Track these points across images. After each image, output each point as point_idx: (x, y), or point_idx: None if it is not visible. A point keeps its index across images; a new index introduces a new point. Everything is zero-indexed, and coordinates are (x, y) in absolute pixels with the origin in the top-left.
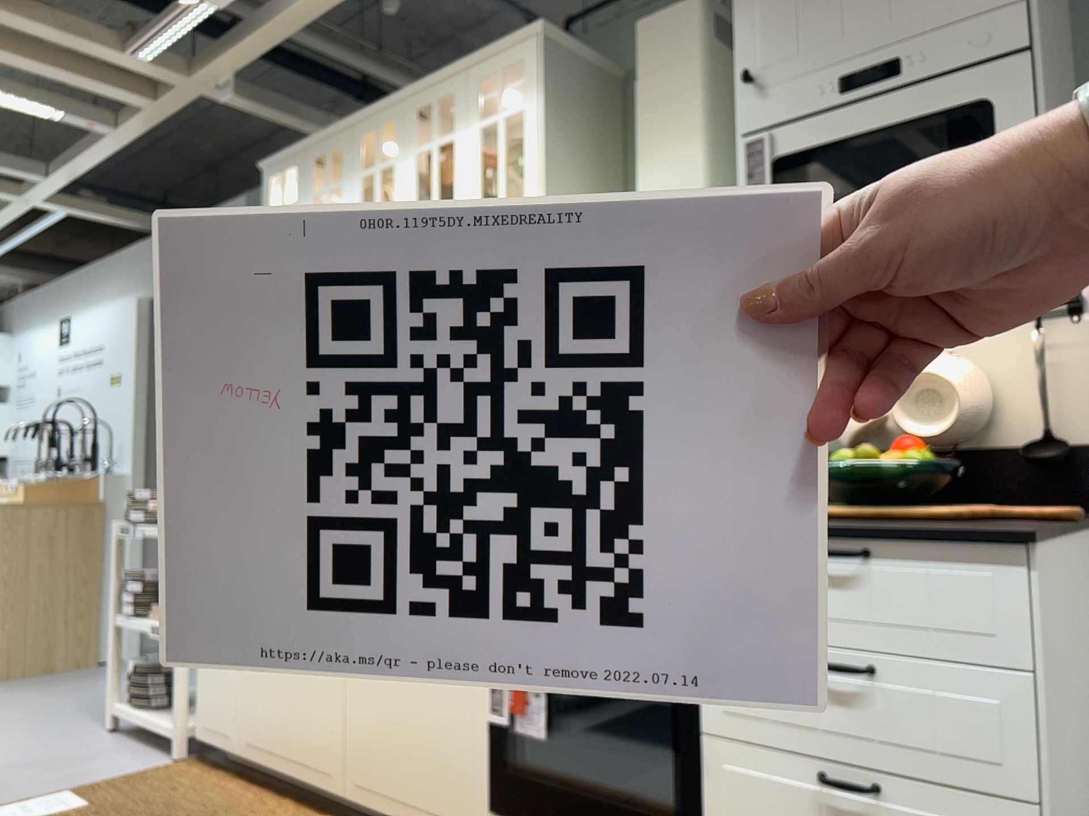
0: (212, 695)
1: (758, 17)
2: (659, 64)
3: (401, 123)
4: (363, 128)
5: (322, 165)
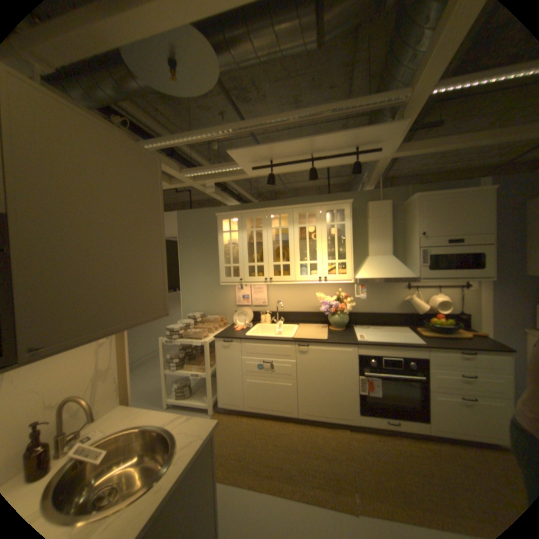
0: (228, 394)
1: (426, 219)
2: (378, 216)
3: (291, 215)
4: (272, 213)
5: (246, 219)
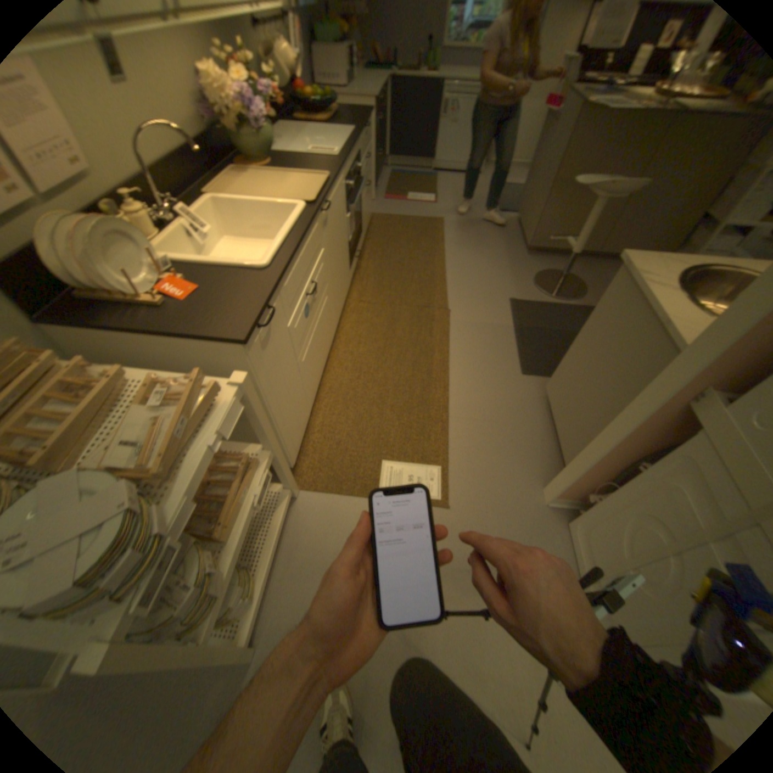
0: (296, 423)
1: None
2: None
3: None
4: None
5: None
